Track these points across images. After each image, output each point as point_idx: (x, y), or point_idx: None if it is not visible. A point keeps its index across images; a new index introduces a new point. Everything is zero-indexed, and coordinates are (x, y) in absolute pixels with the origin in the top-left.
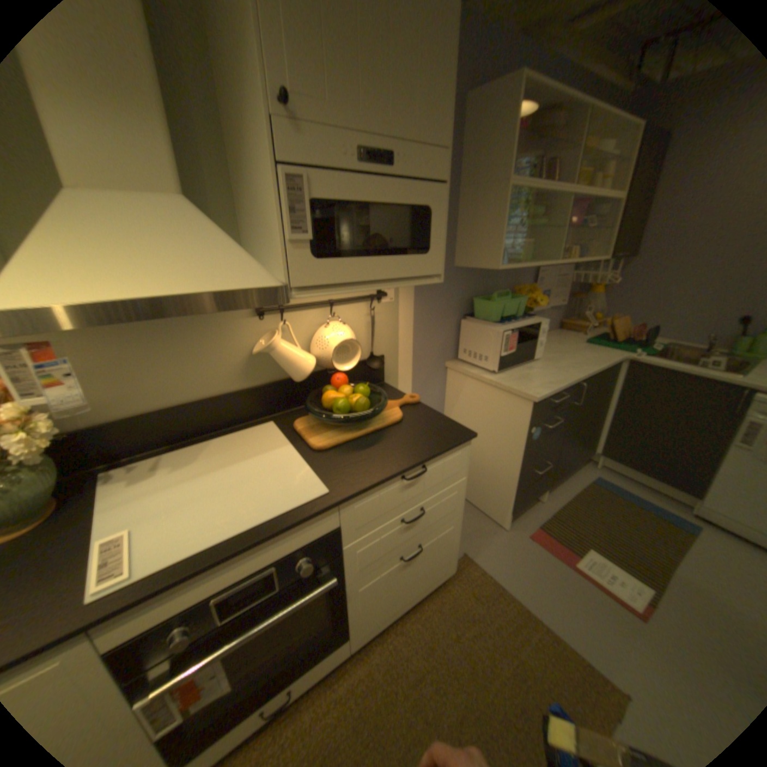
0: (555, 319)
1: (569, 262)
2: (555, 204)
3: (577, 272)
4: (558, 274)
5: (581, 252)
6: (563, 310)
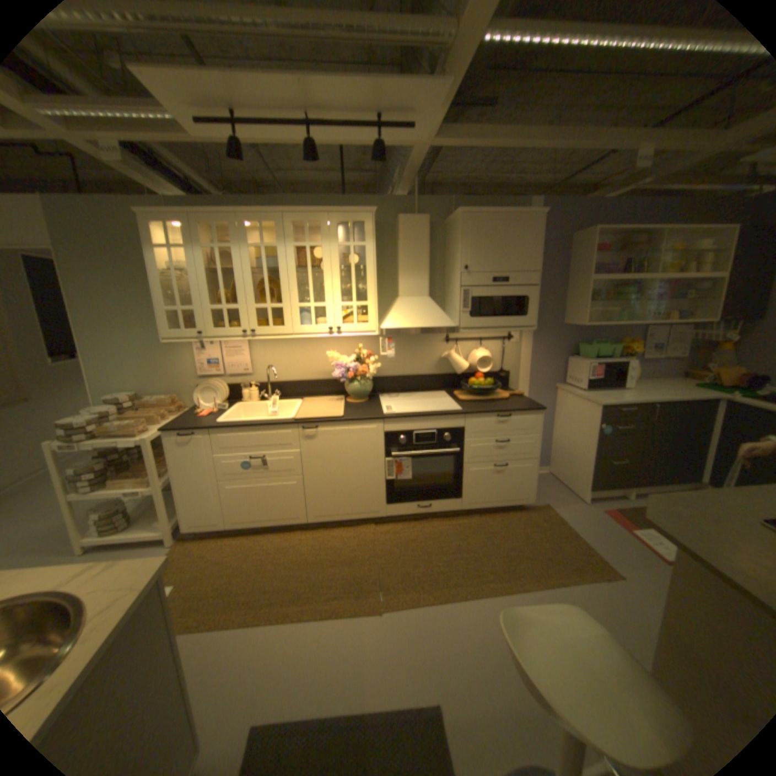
0: (677, 368)
1: (689, 324)
2: (648, 285)
3: (700, 332)
4: (673, 332)
5: (685, 316)
6: (688, 363)
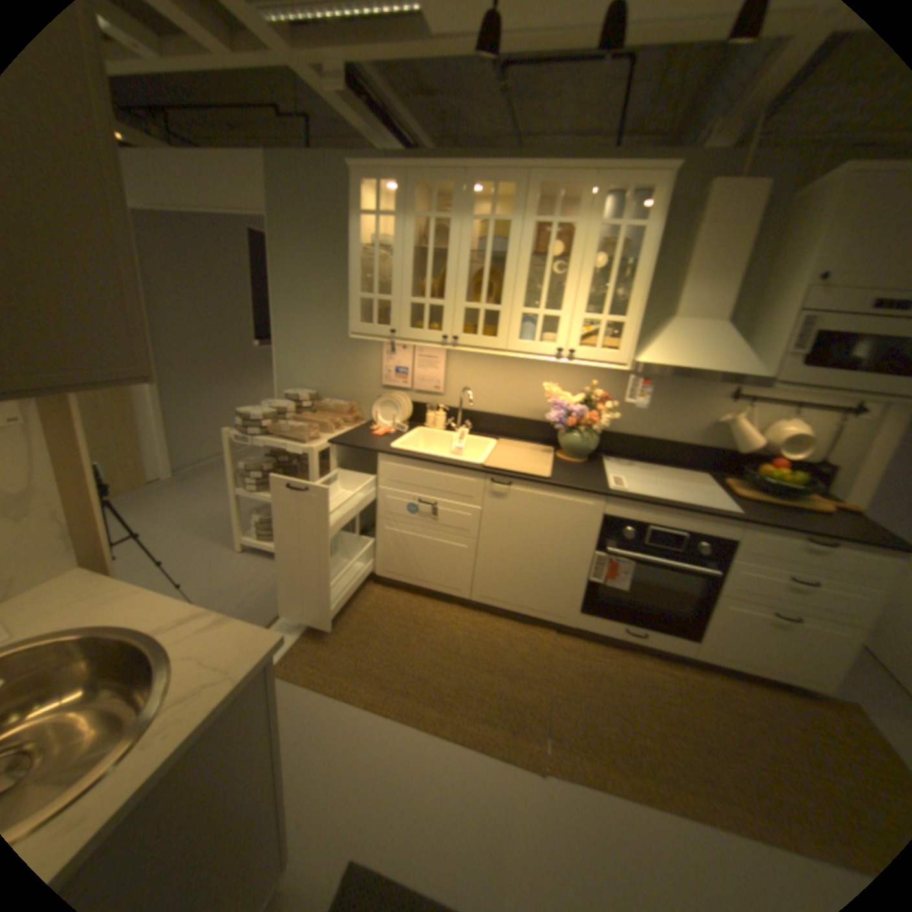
0: None
1: None
2: None
3: None
4: None
5: None
6: None
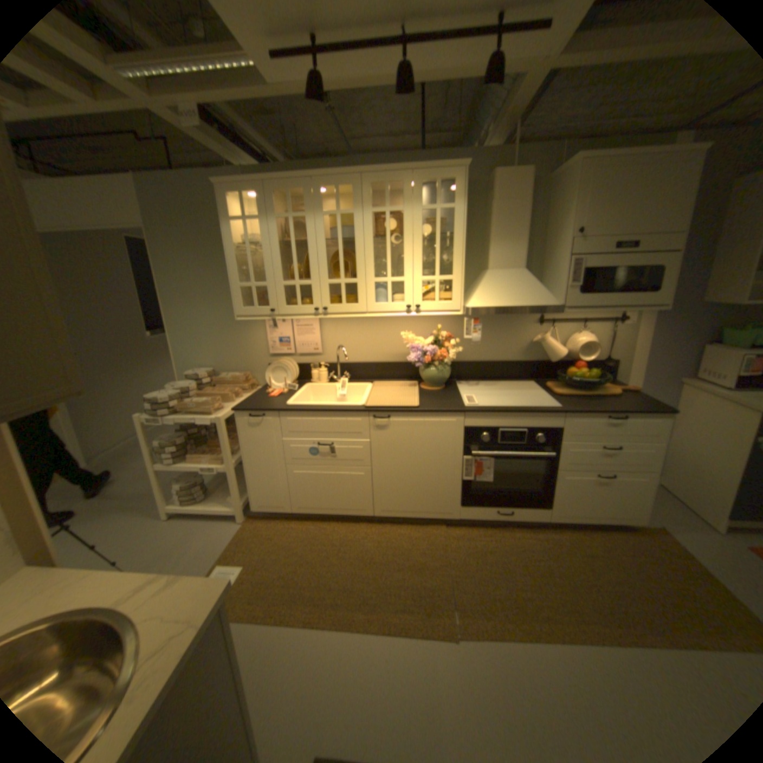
0: None
1: None
2: None
3: None
4: None
5: None
6: None
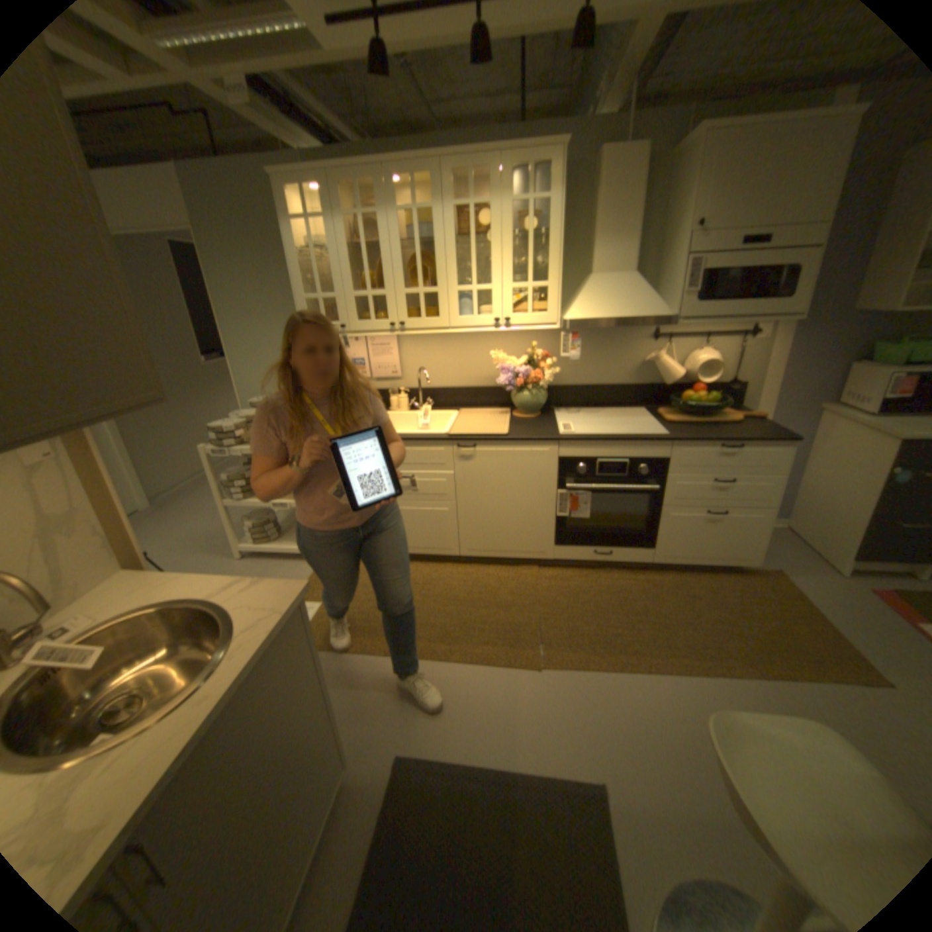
0: None
1: None
2: None
3: None
4: None
5: None
6: None
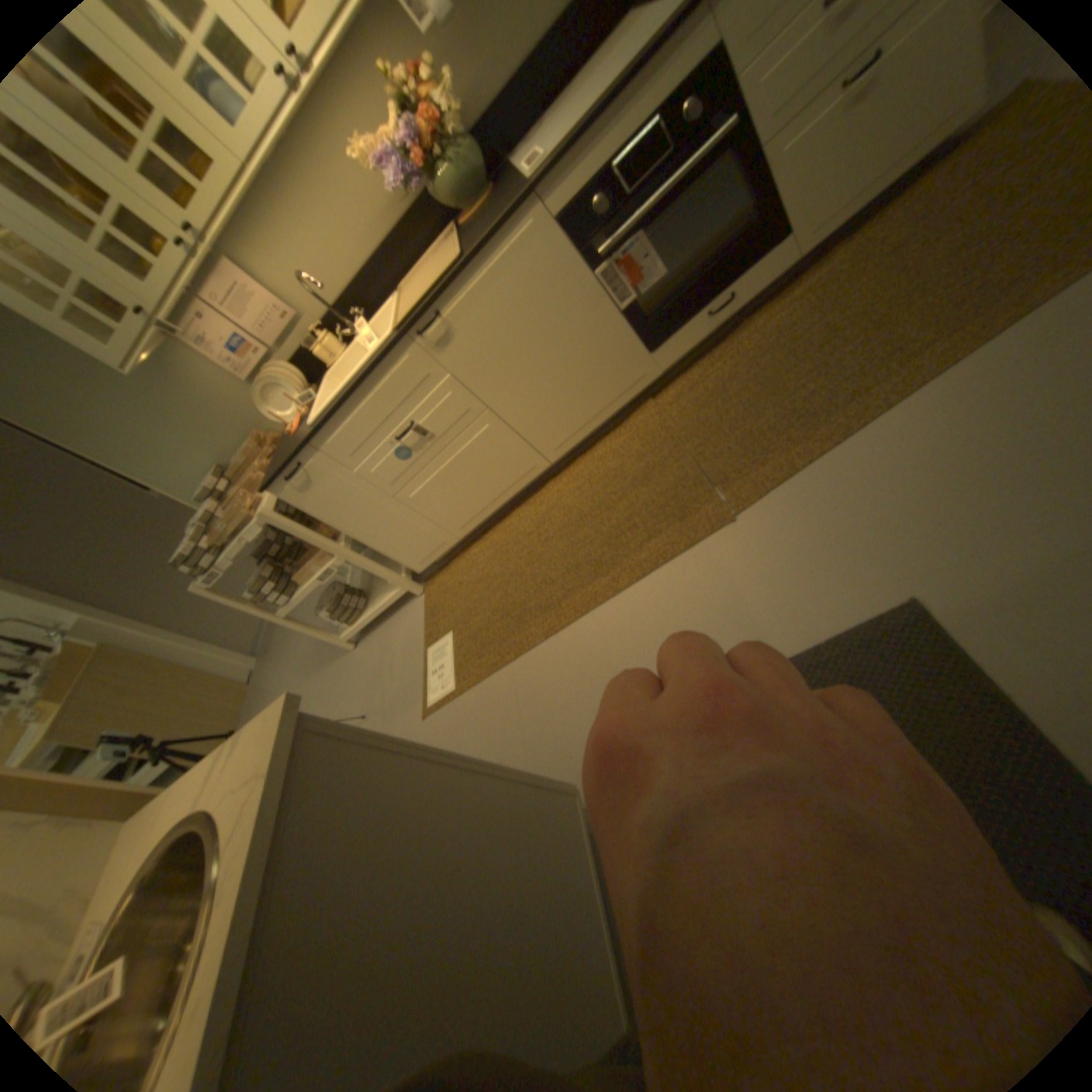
0: None
1: None
2: None
3: None
4: None
5: None
6: None
